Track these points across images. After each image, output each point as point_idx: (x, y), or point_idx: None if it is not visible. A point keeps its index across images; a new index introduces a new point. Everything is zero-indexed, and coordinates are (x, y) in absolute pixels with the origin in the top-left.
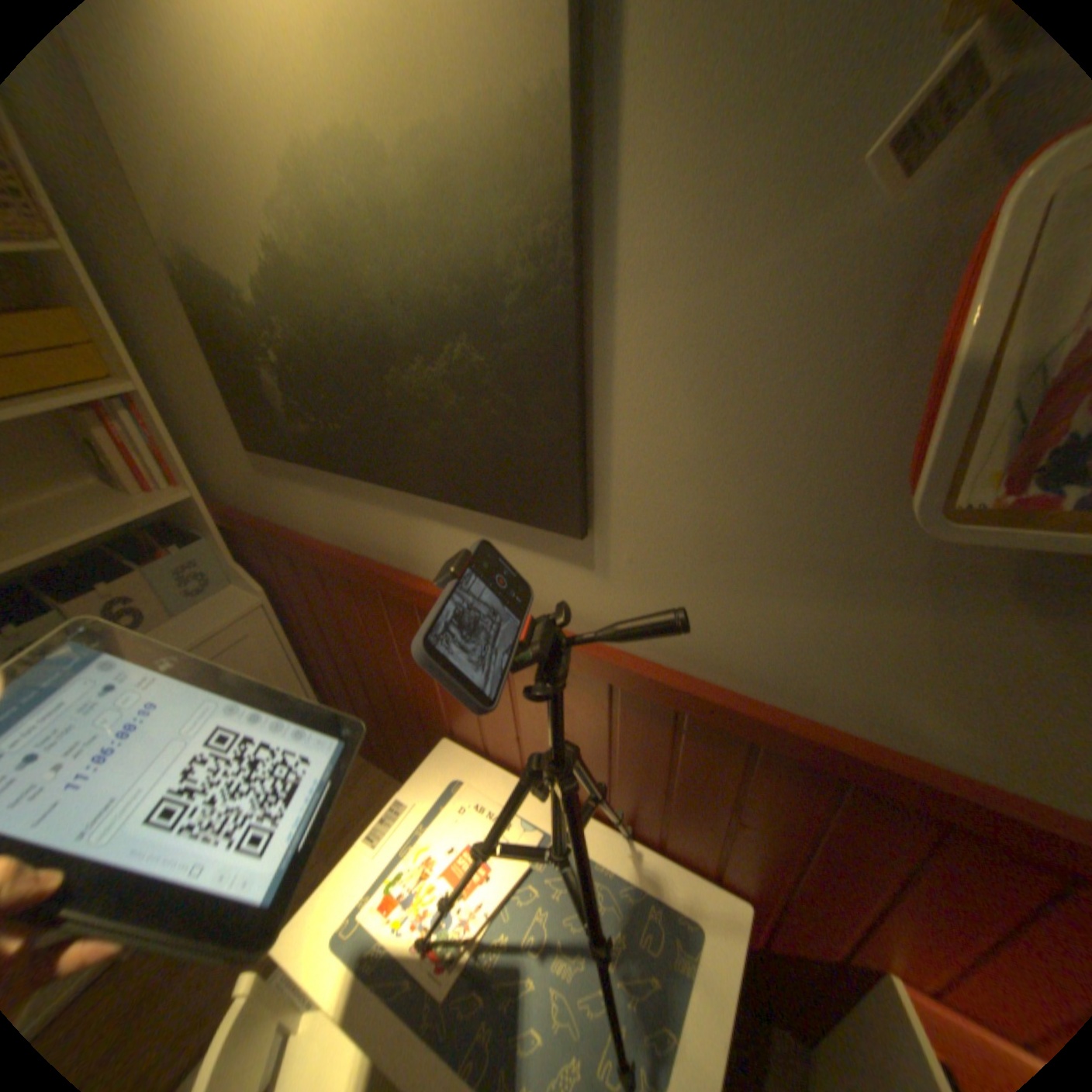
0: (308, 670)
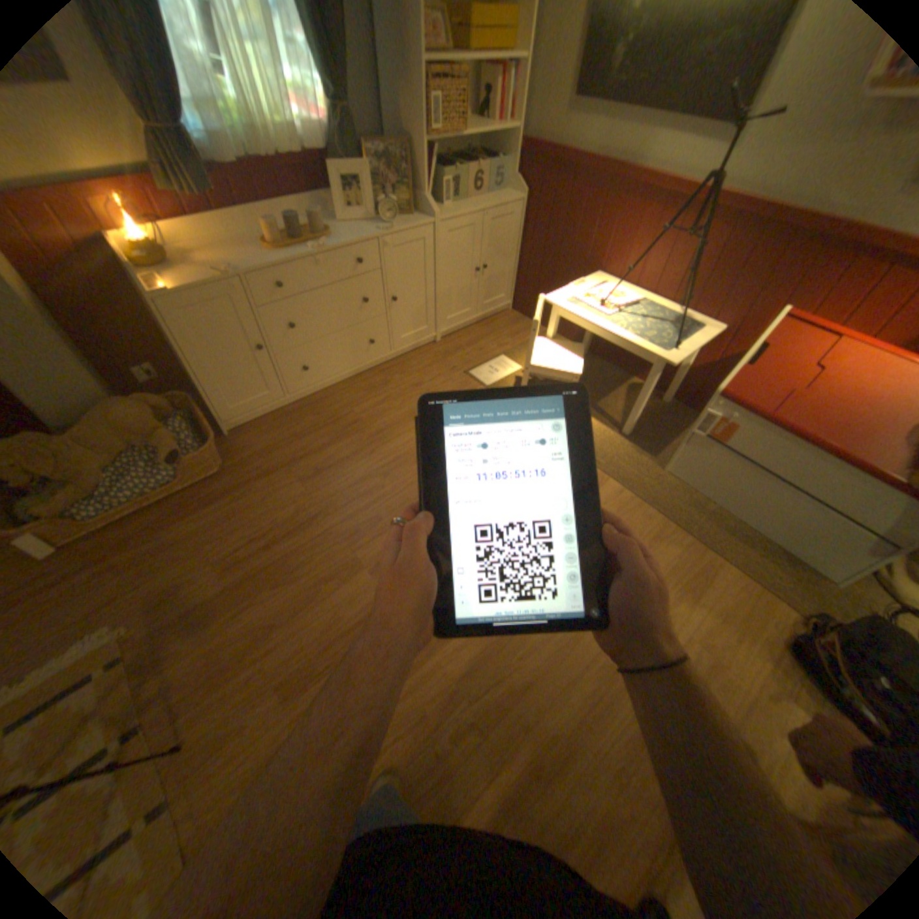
0: (521, 251)
